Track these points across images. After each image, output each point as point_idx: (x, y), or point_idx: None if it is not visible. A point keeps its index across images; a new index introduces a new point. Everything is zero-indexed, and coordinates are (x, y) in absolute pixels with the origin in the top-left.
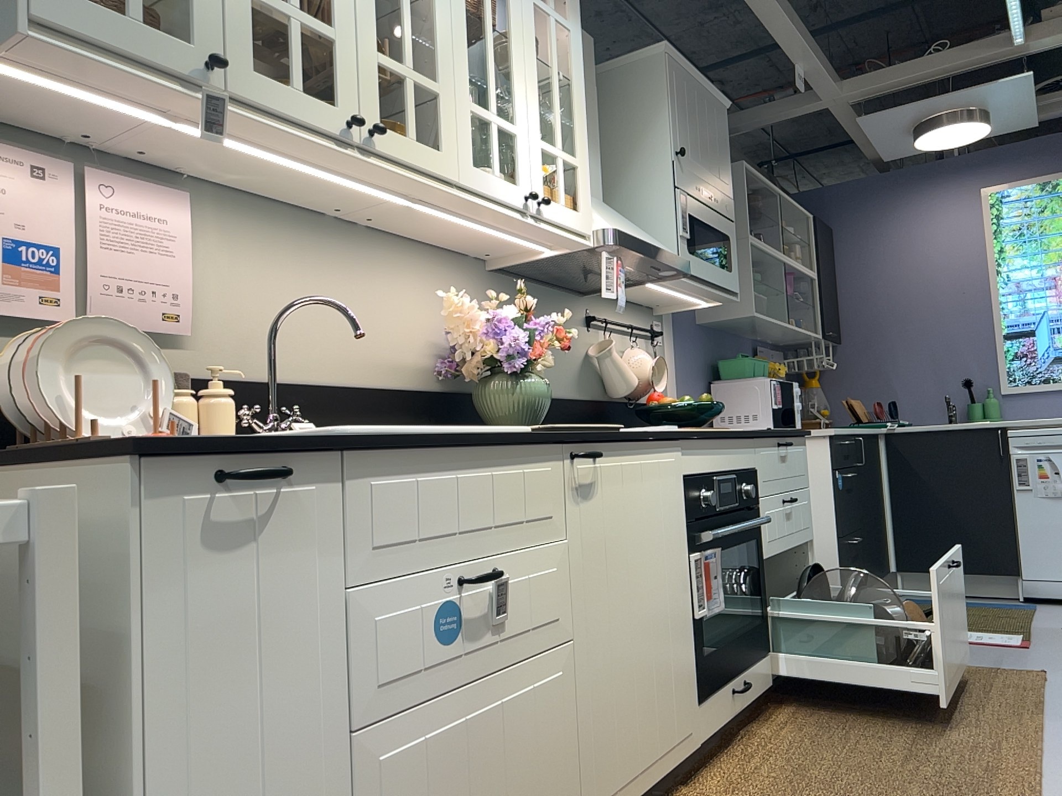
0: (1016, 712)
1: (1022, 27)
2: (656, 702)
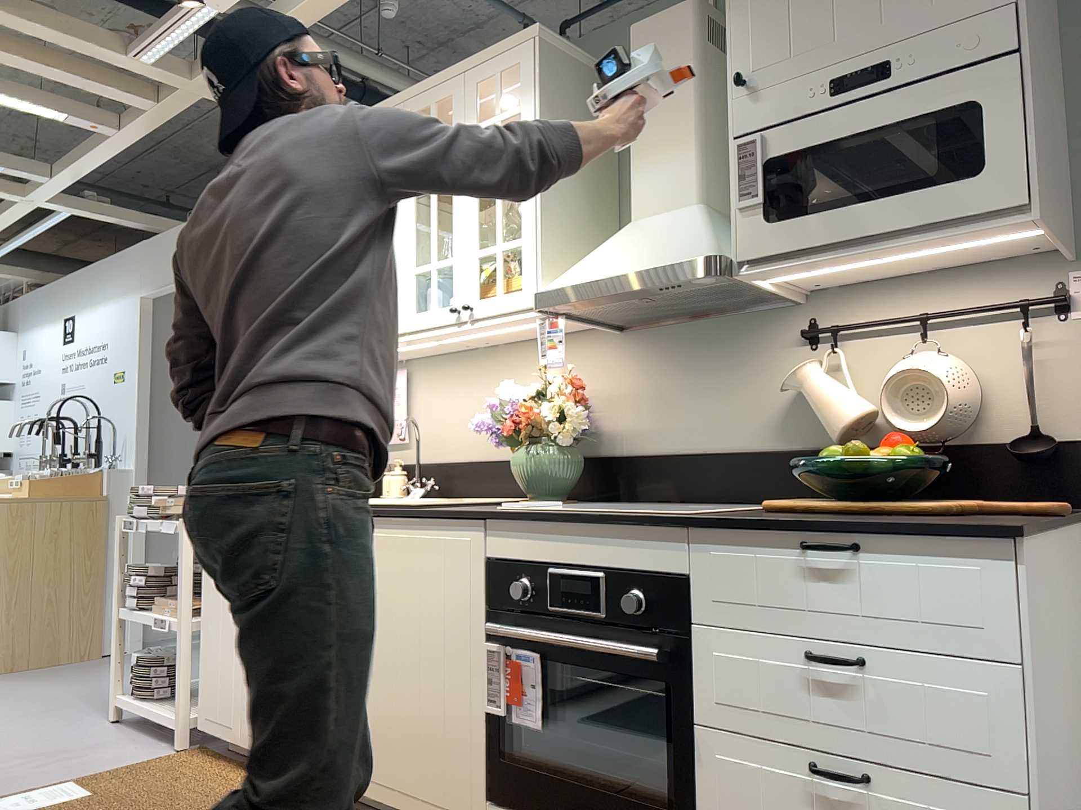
0: None
1: None
2: (420, 751)
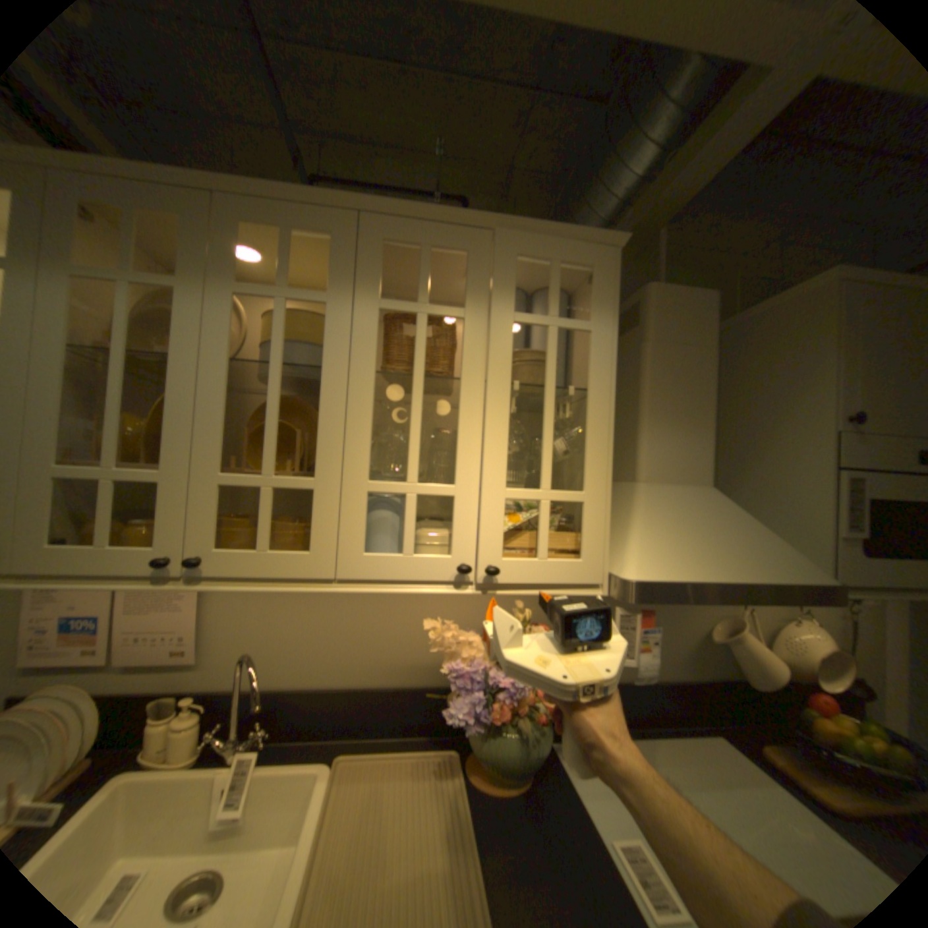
0: None
1: None
2: None
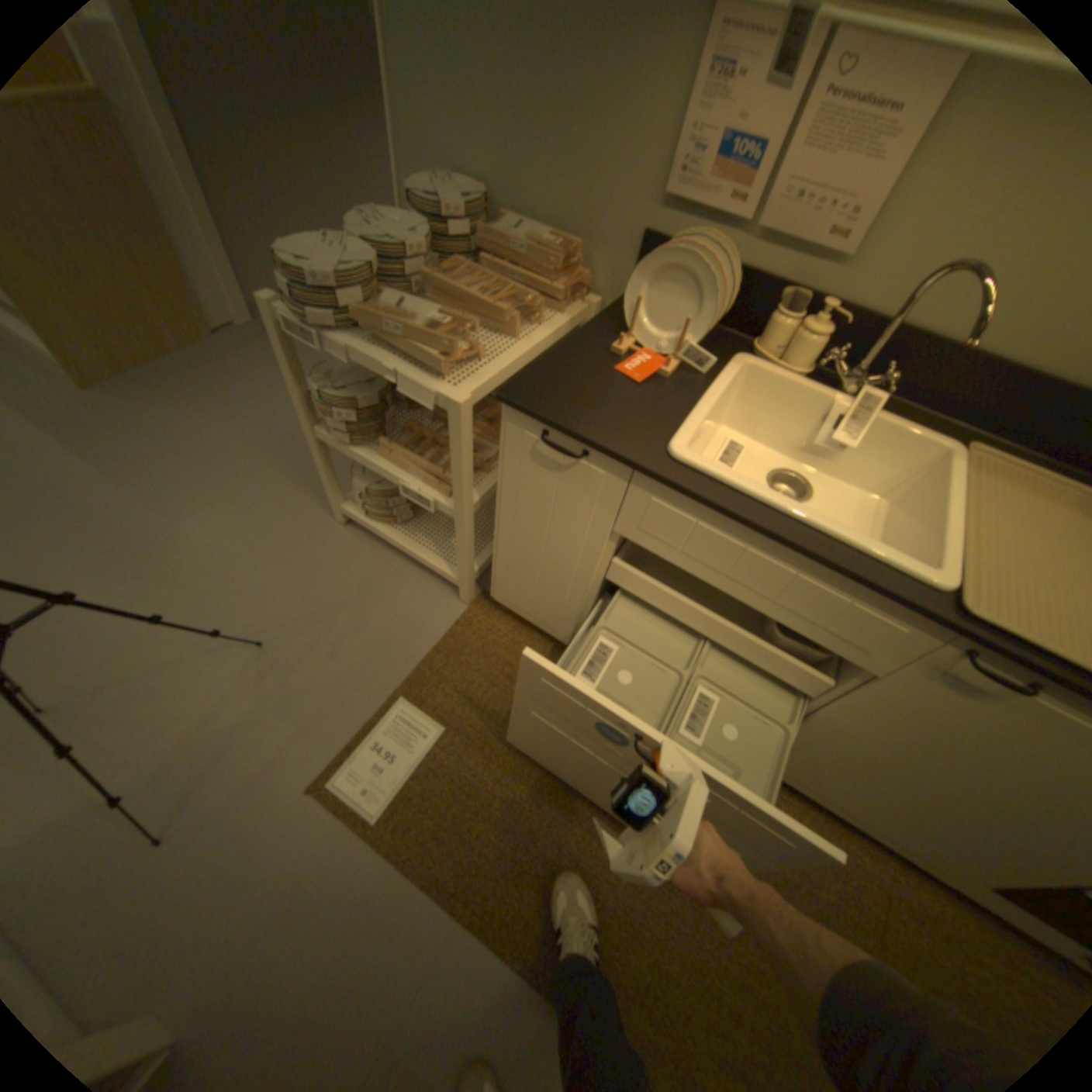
0: None
1: None
2: (911, 825)
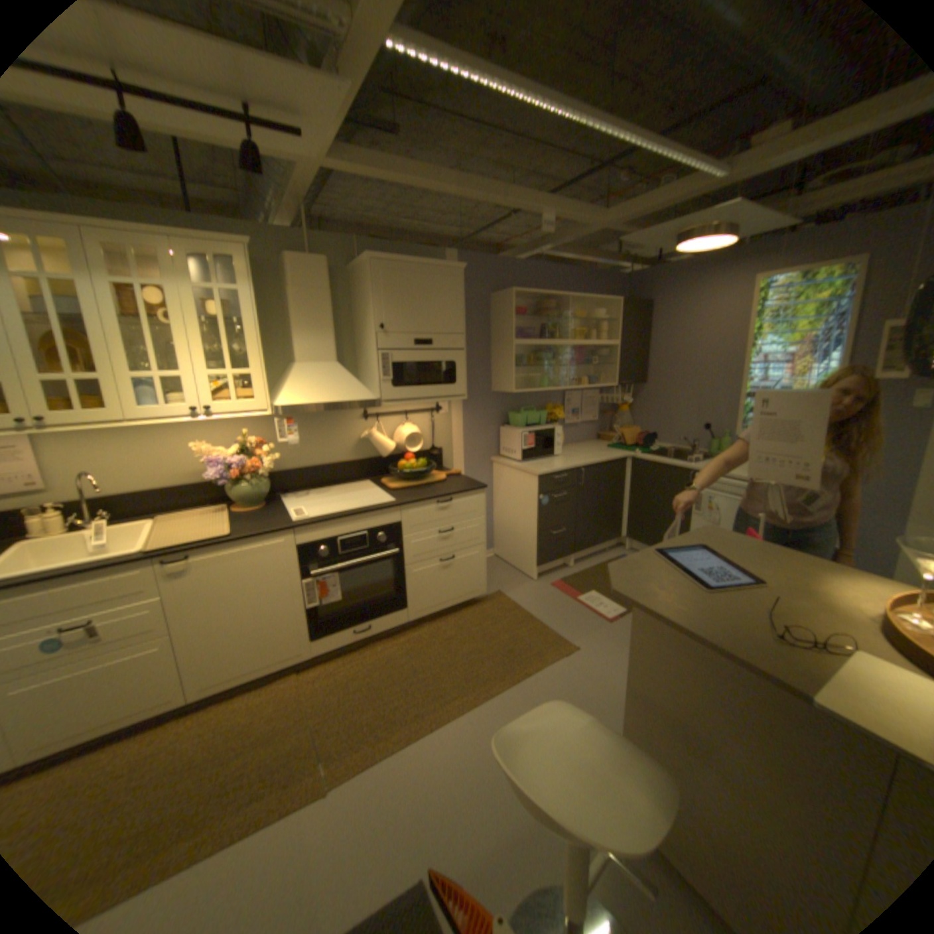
0: (503, 679)
1: (715, 164)
2: (259, 648)
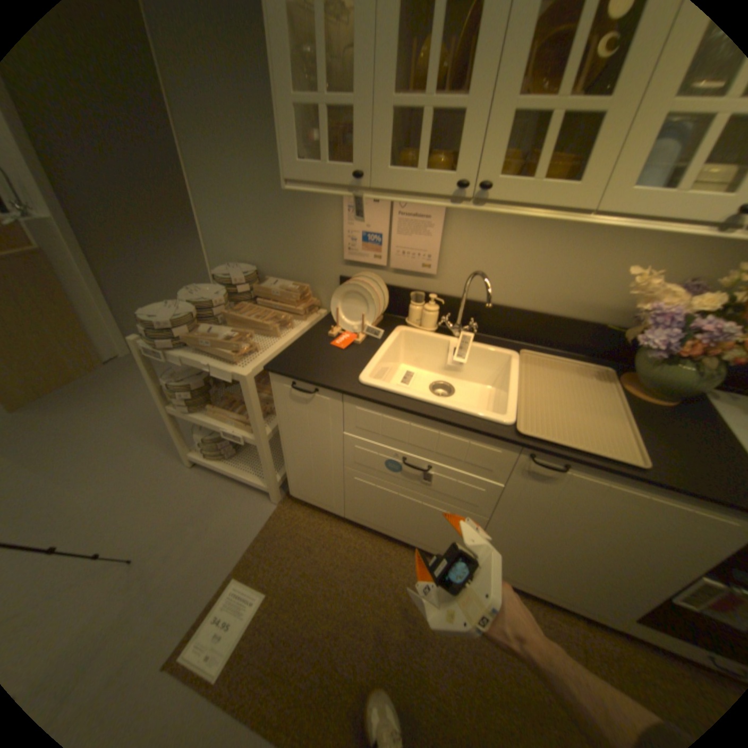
0: None
1: None
2: (571, 586)
